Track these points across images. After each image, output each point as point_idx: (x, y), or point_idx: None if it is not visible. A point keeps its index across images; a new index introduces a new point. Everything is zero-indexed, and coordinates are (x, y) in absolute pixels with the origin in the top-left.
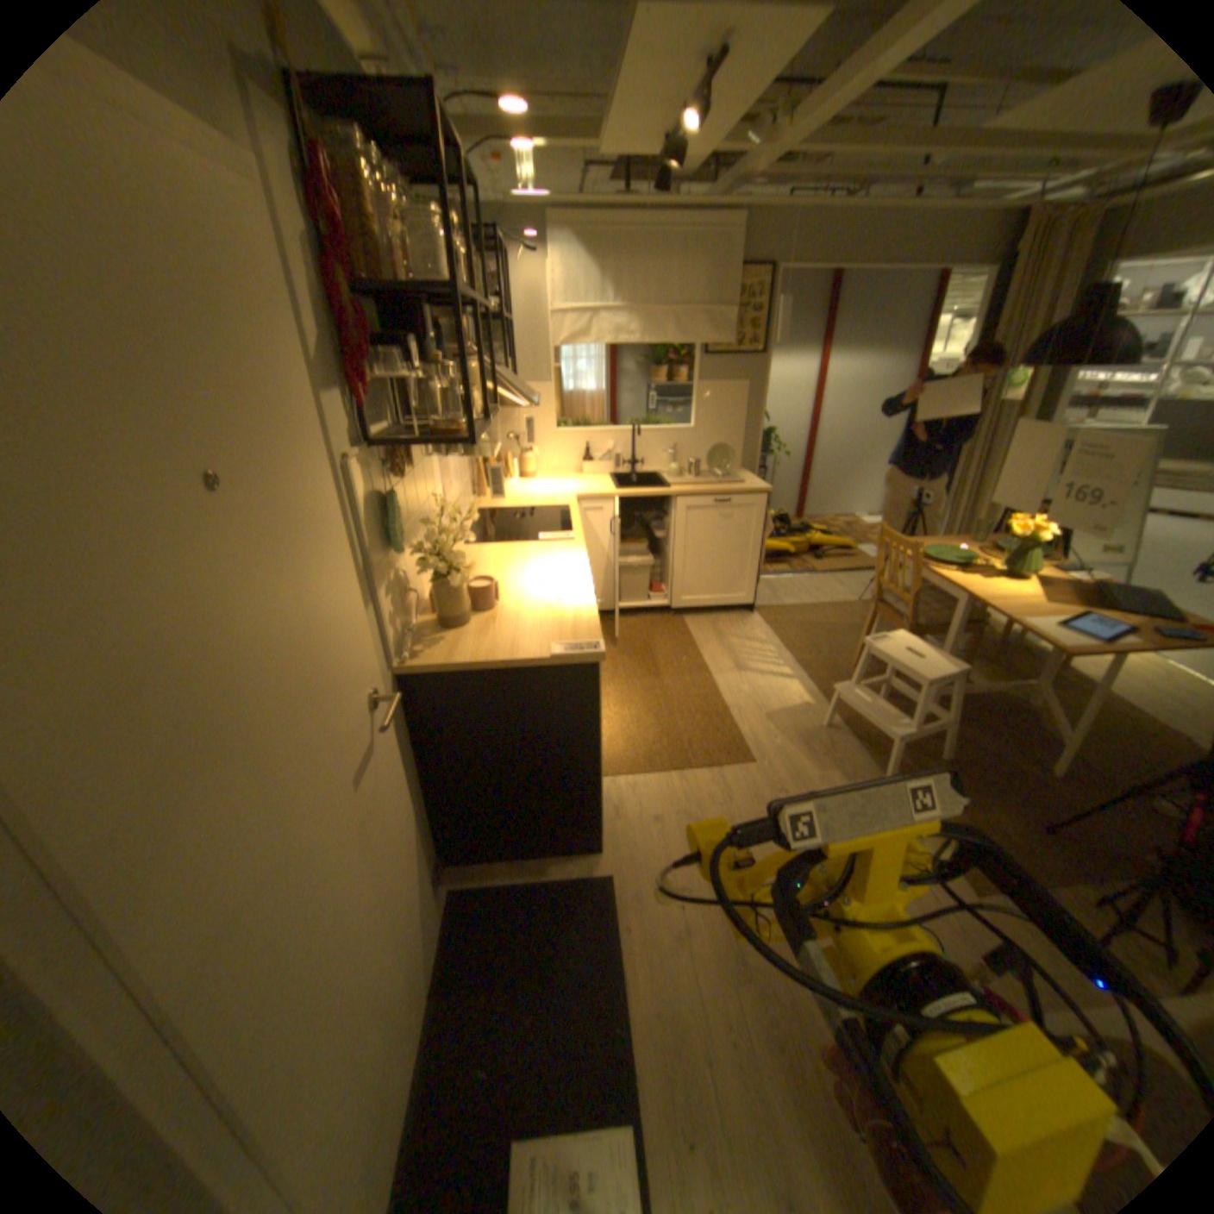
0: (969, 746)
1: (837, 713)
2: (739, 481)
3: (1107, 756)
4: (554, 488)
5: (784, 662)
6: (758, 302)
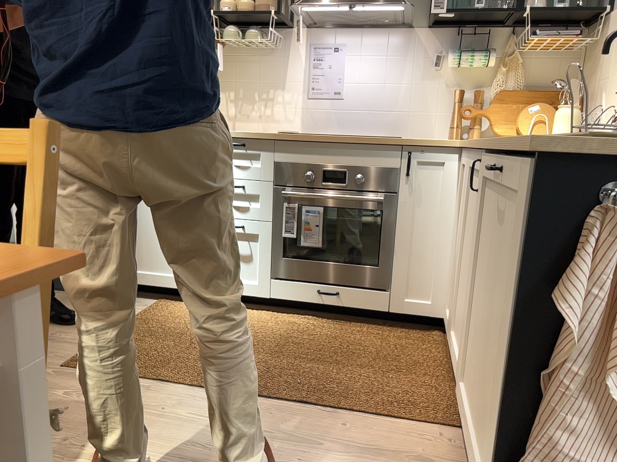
0: None
1: None
2: None
3: None
4: None
5: None
6: None
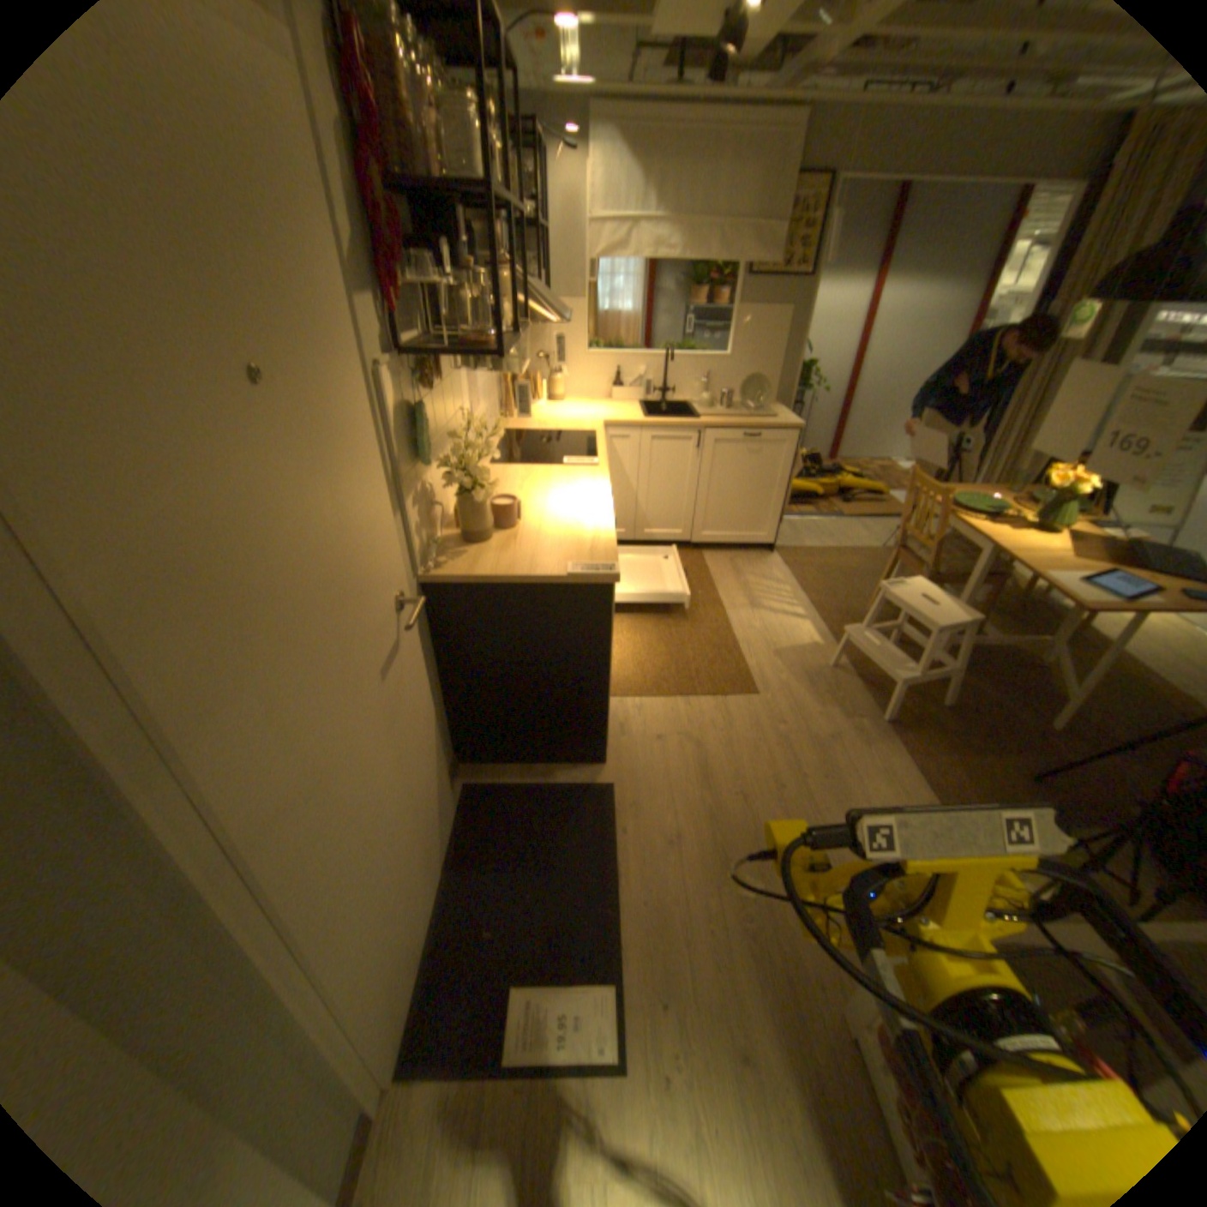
0: (973, 694)
1: (845, 654)
2: (772, 416)
3: (1111, 714)
4: (582, 413)
5: (798, 602)
6: (812, 217)
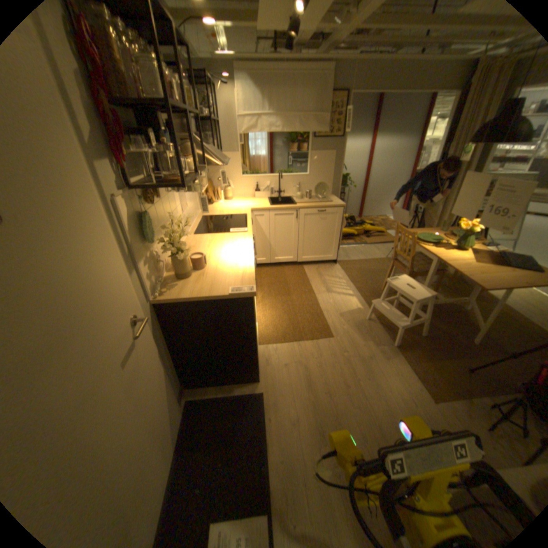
0: (435, 328)
1: (374, 312)
2: (331, 200)
3: (500, 333)
4: (241, 204)
5: (350, 287)
6: (342, 109)
